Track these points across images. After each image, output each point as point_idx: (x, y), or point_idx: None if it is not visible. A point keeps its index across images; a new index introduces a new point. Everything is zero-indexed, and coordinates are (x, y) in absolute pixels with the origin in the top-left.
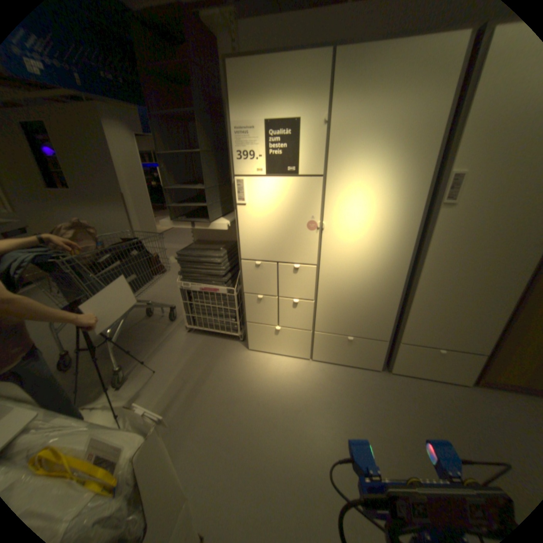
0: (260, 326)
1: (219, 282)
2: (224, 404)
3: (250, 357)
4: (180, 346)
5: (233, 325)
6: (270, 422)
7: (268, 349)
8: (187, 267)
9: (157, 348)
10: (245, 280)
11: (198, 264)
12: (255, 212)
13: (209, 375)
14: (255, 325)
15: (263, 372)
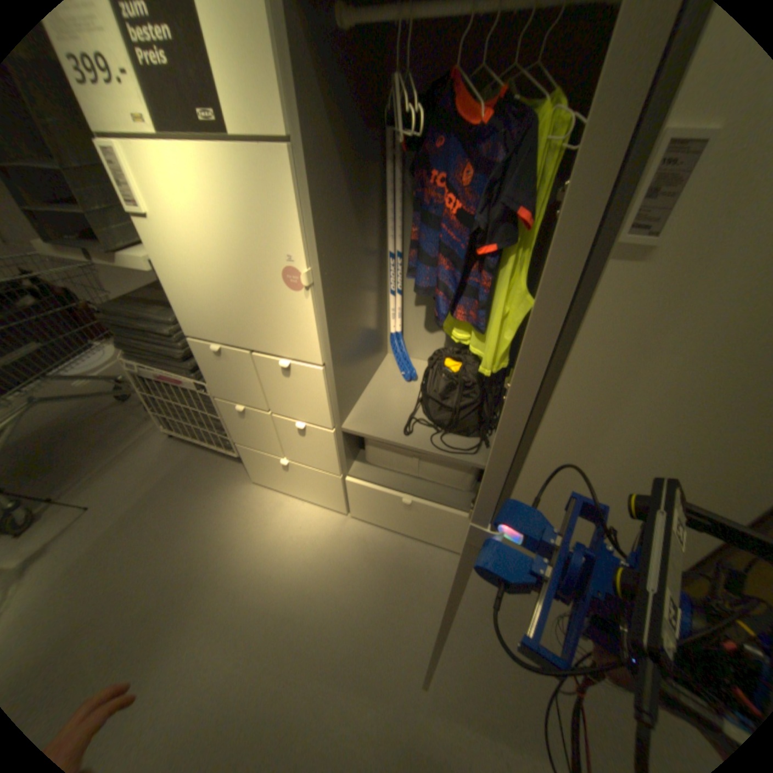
0: (258, 453)
1: (180, 369)
2: (171, 587)
3: (249, 498)
4: (145, 462)
5: (224, 441)
6: (231, 635)
7: (279, 487)
8: (123, 336)
9: (109, 463)
10: (207, 376)
11: (137, 331)
12: (171, 234)
13: (169, 525)
14: (248, 450)
15: (260, 530)
